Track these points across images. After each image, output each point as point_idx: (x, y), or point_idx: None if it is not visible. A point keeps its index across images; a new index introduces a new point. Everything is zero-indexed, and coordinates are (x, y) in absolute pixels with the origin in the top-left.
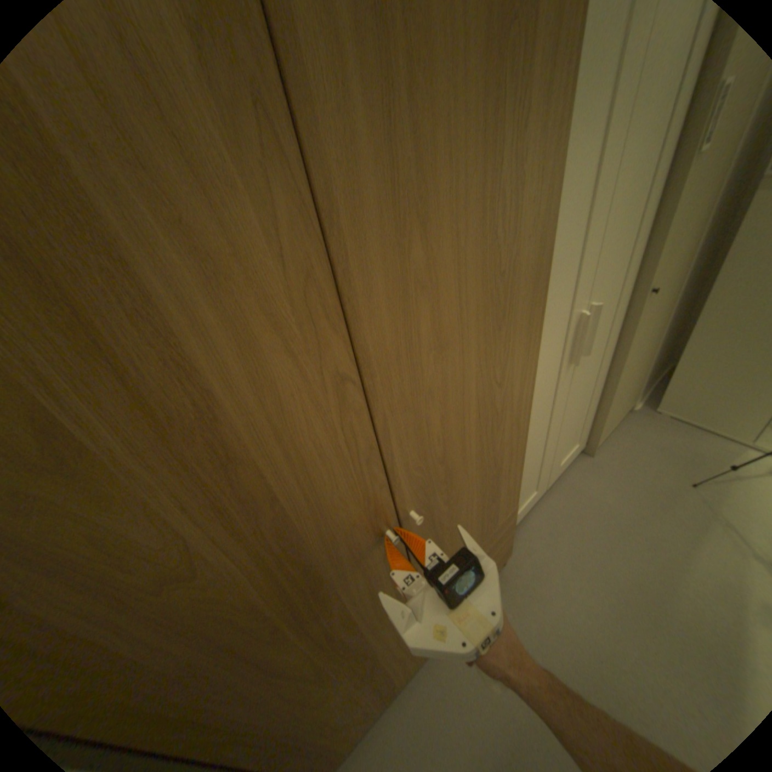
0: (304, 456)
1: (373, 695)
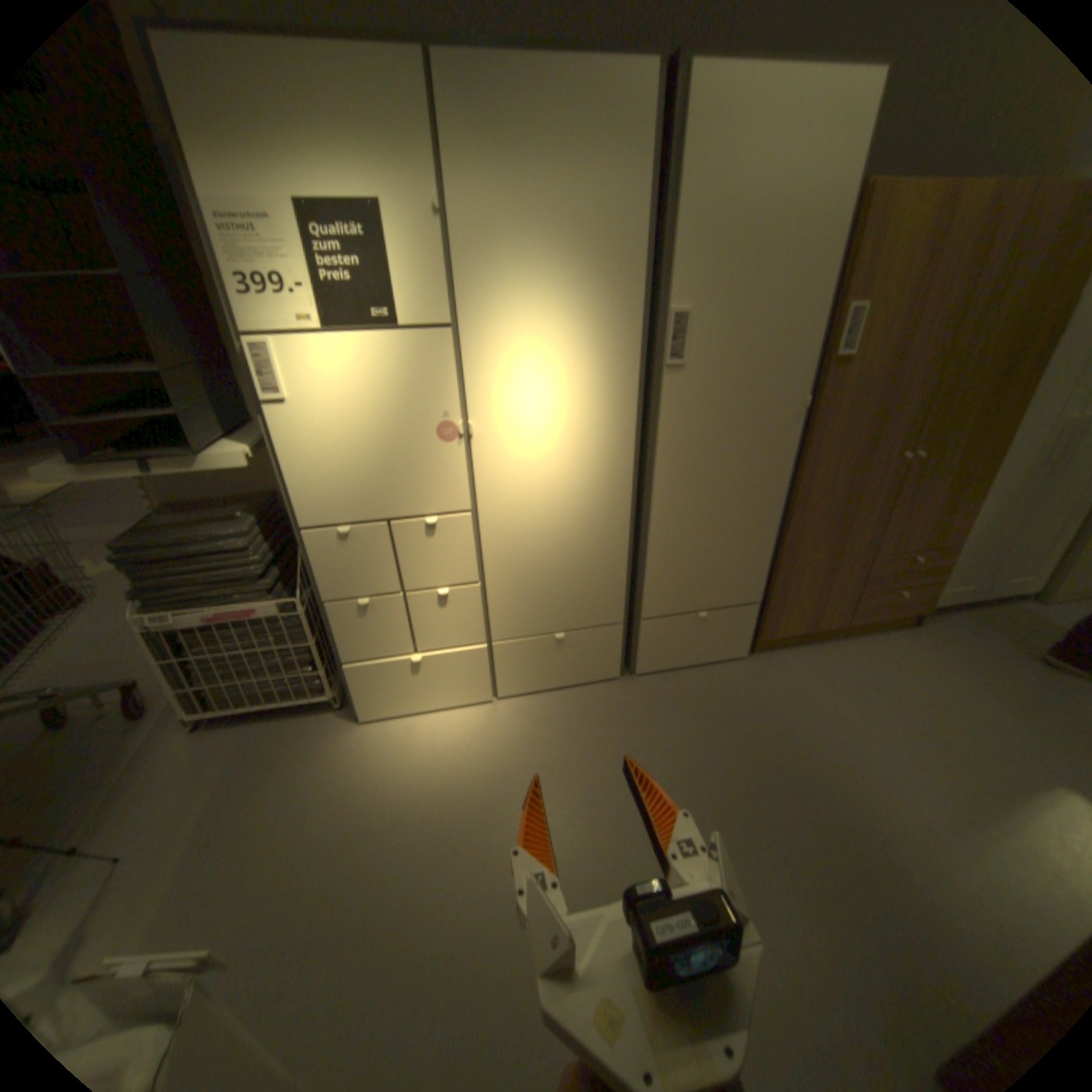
0: (916, 376)
1: (819, 600)
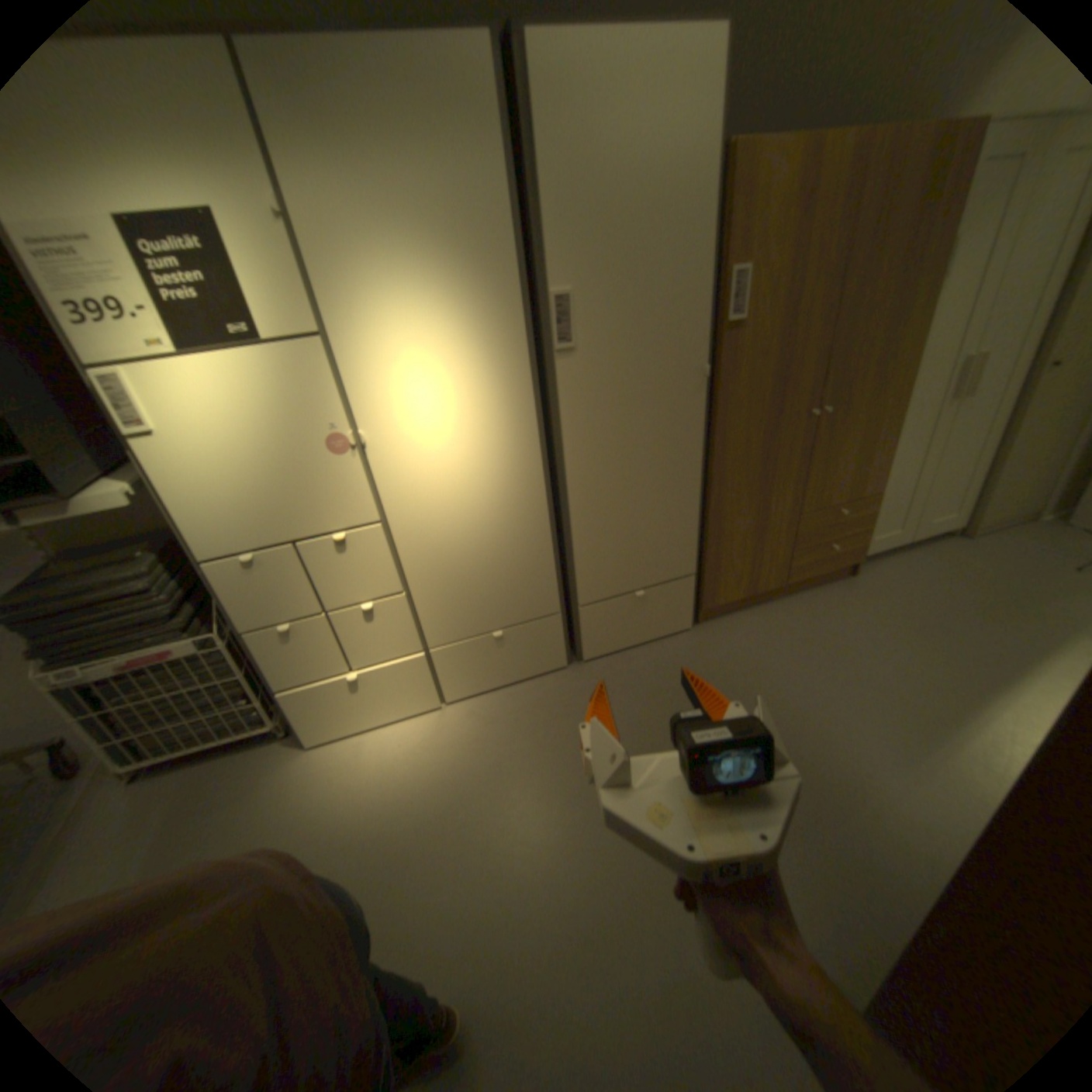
0: (809, 333)
1: (752, 564)
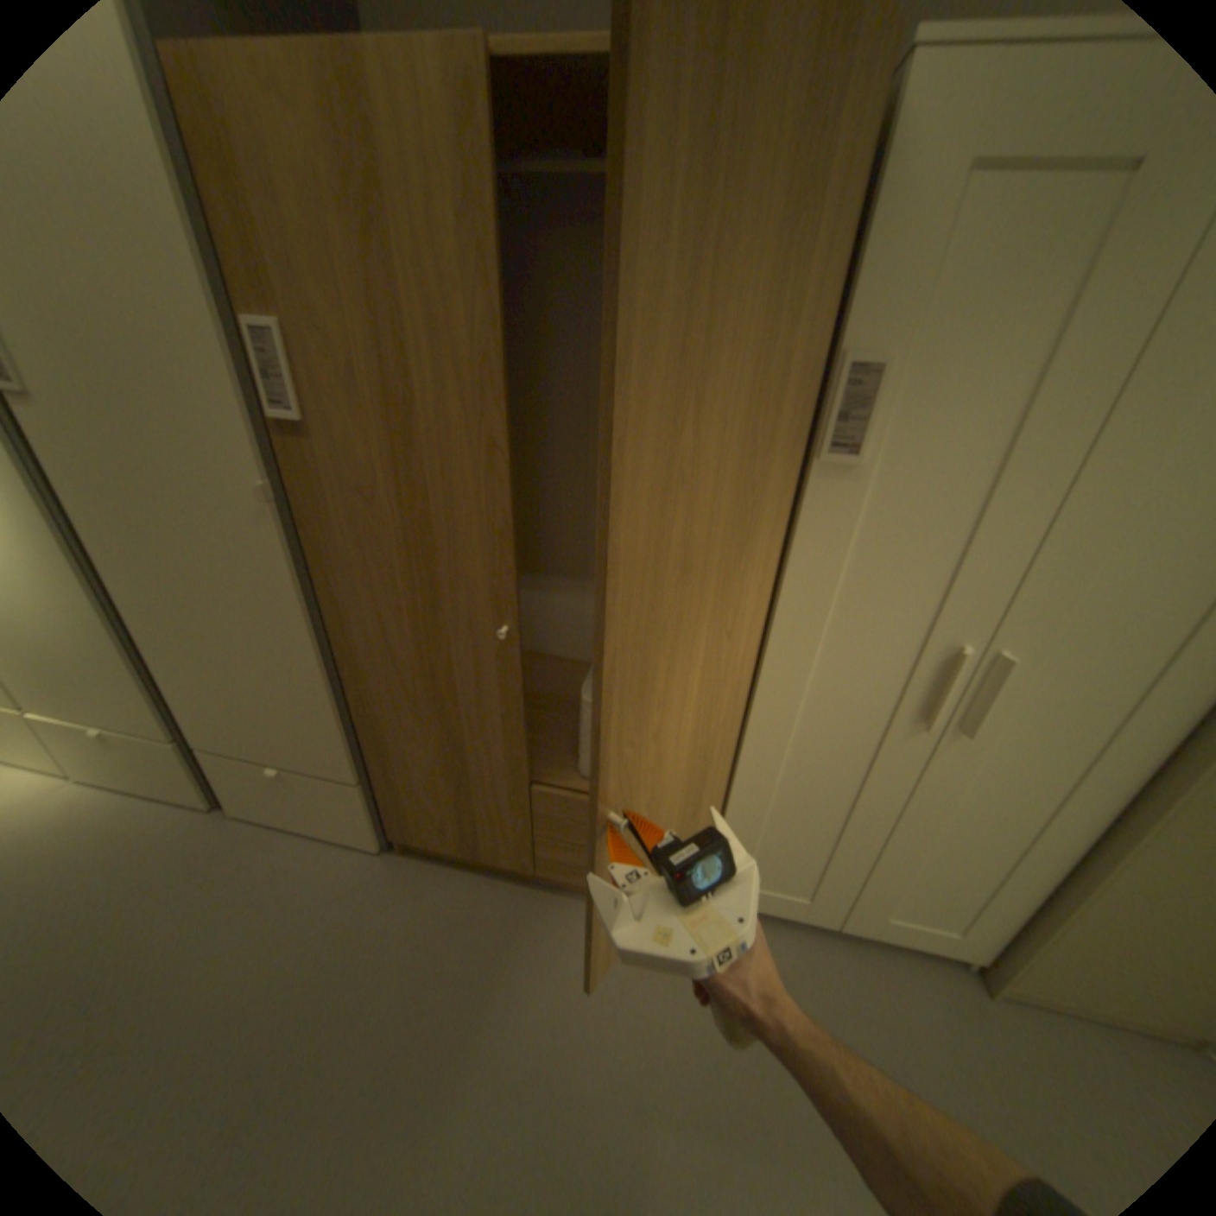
0: (456, 483)
1: (458, 816)
